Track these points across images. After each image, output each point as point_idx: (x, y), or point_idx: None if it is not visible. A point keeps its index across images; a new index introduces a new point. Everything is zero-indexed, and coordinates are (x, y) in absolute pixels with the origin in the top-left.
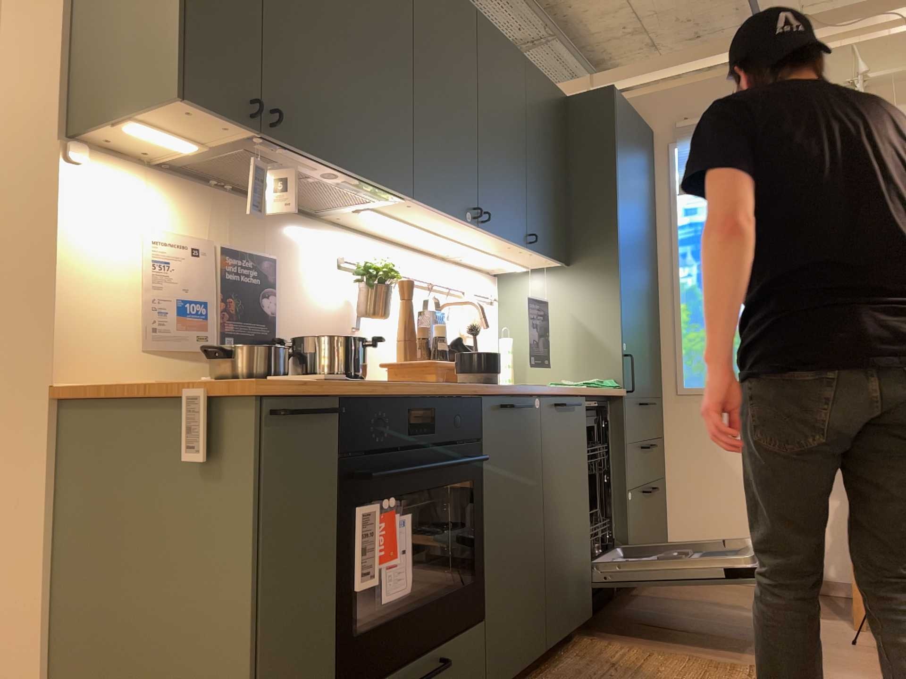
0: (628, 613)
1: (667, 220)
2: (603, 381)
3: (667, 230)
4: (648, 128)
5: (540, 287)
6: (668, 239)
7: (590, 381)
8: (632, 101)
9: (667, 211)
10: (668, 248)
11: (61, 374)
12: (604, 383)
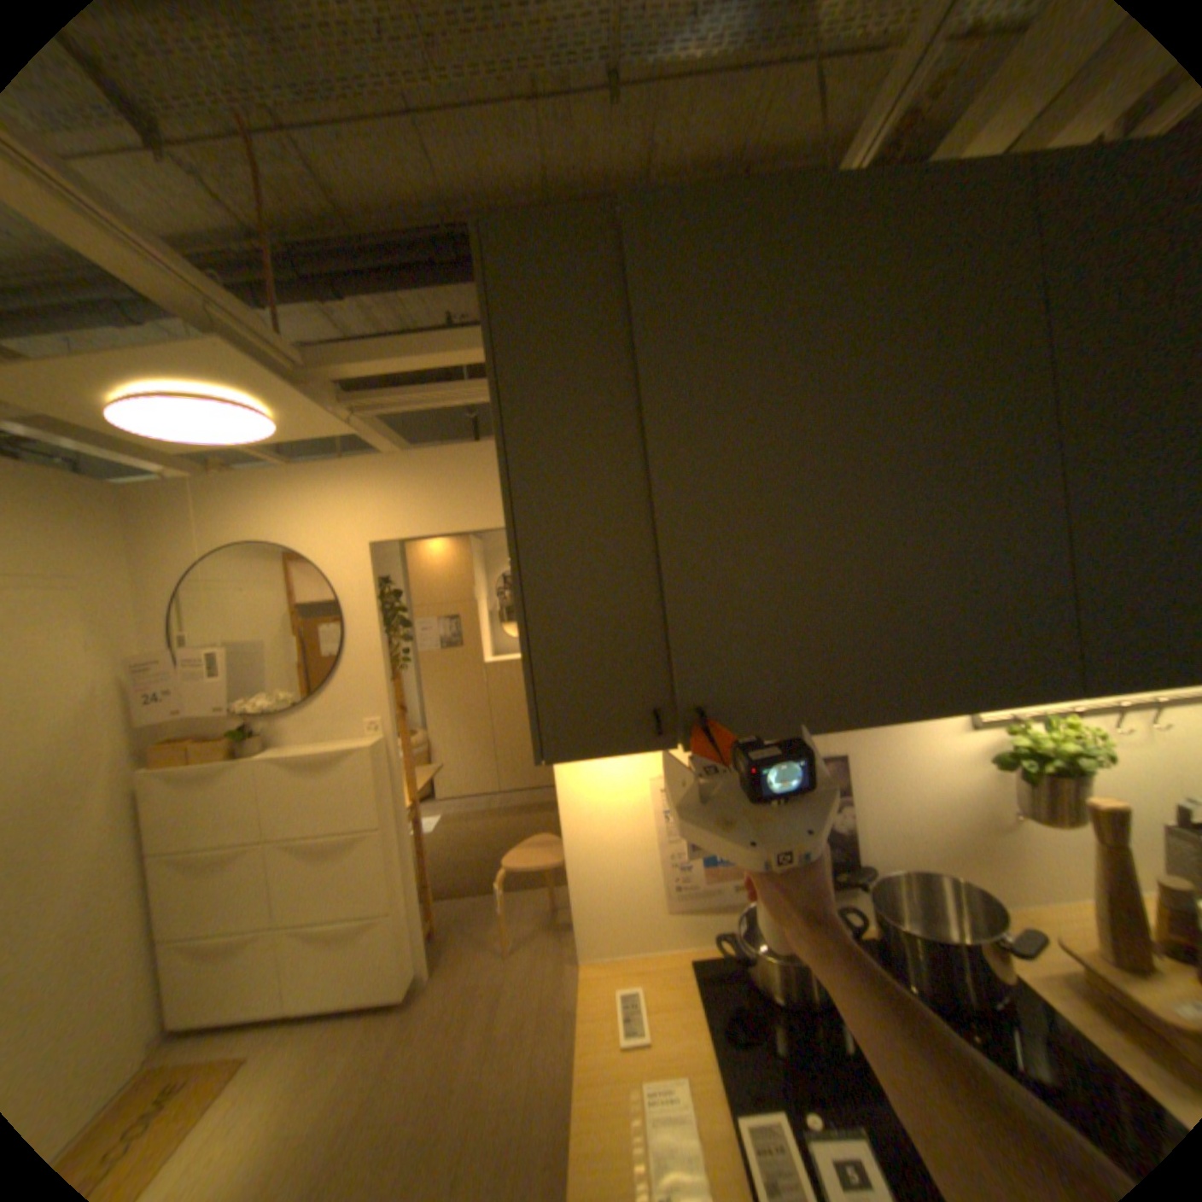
0: None
1: None
2: None
3: None
4: None
5: None
6: None
7: None
8: None
9: None
10: None
11: (585, 950)
12: None
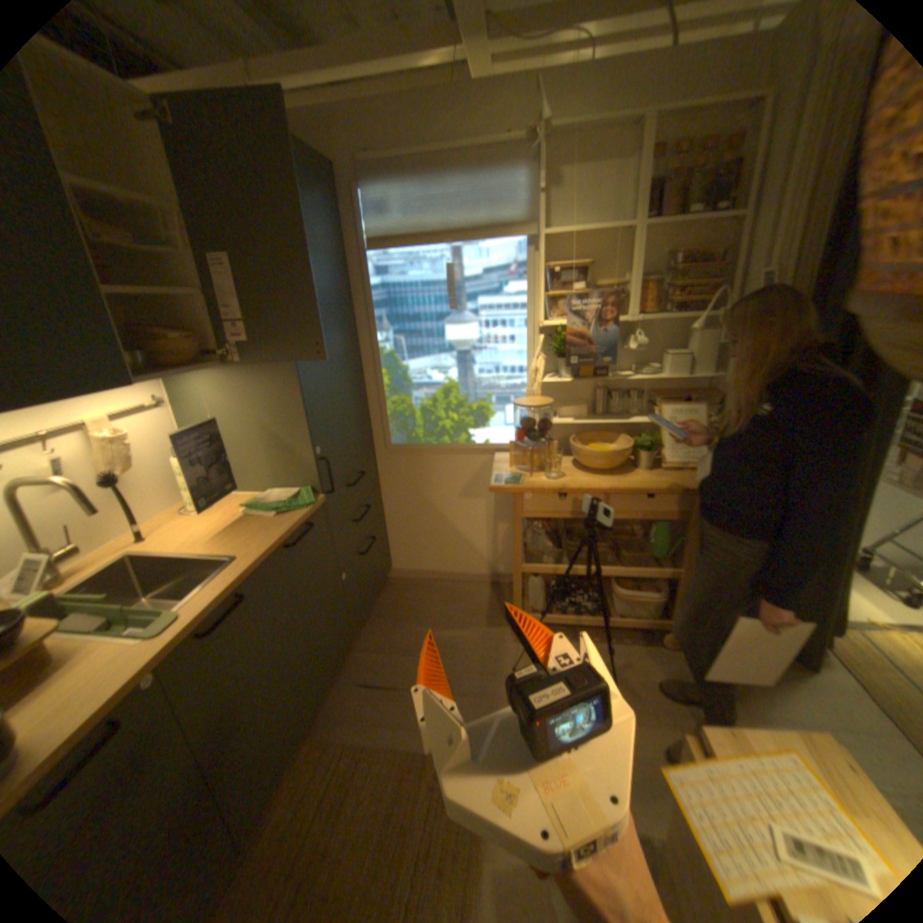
0: (351, 666)
1: (360, 279)
2: (298, 492)
3: (361, 290)
4: (326, 156)
5: (211, 386)
6: (363, 300)
7: (285, 491)
8: (302, 113)
9: (358, 268)
10: (364, 311)
11: None
12: (296, 501)
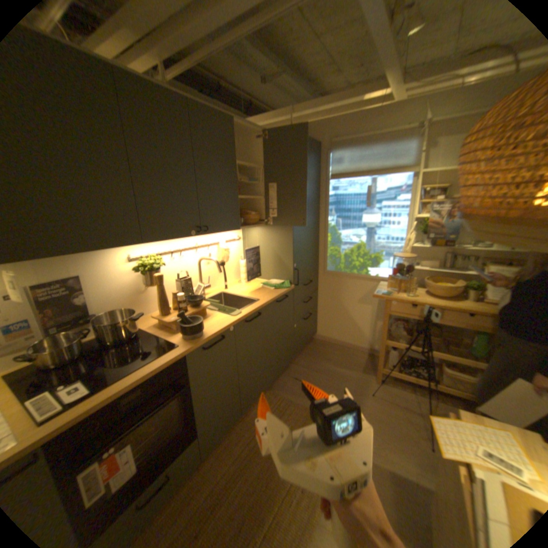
0: (291, 370)
1: (324, 191)
2: (284, 282)
3: (324, 196)
4: (318, 139)
5: (258, 234)
6: (324, 201)
7: (278, 281)
8: (312, 123)
9: (325, 187)
10: (324, 206)
11: None
12: (282, 285)
